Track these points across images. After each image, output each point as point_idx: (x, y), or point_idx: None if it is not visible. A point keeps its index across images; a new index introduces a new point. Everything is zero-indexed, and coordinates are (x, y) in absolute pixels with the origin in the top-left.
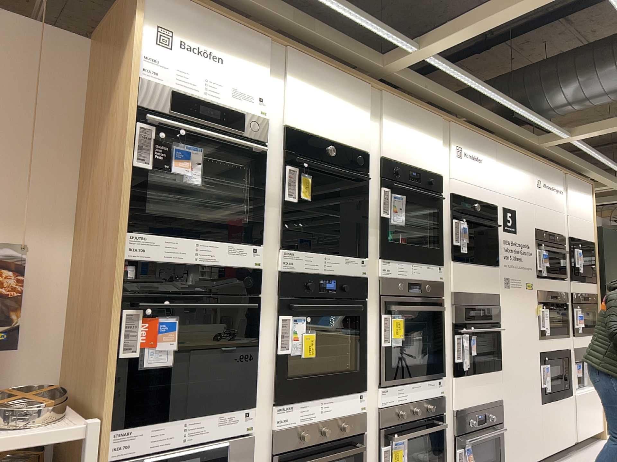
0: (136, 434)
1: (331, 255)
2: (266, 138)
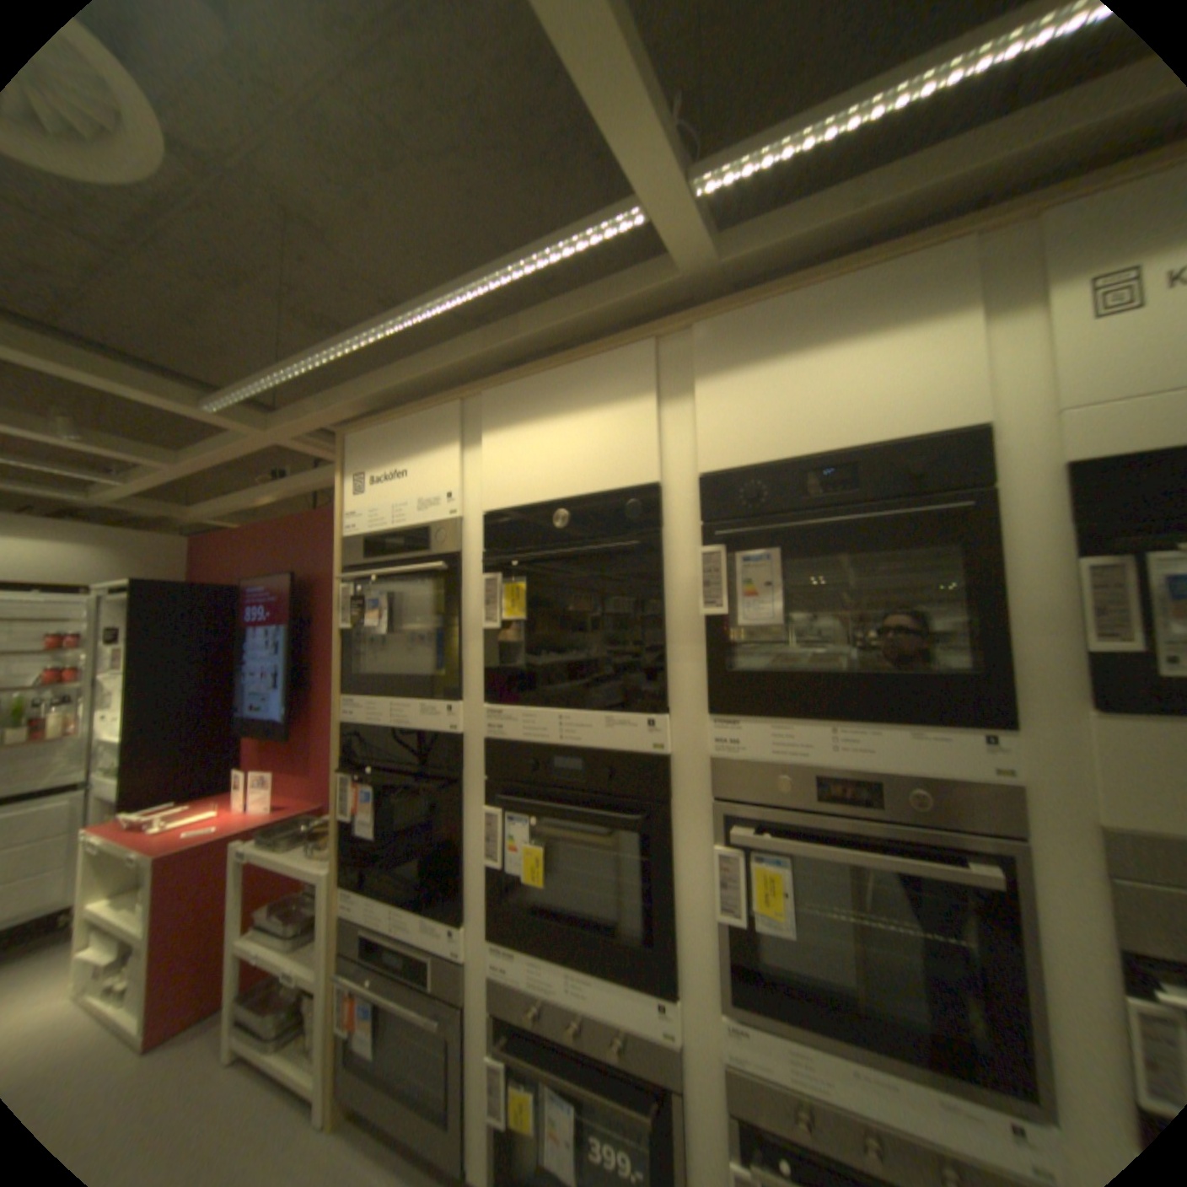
0: (348, 909)
1: (572, 714)
2: (452, 544)
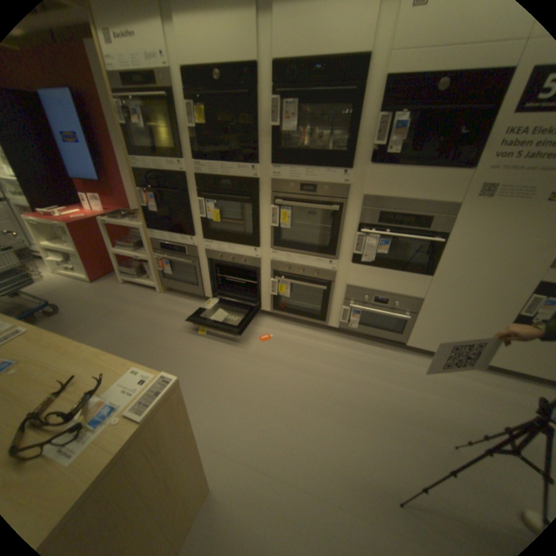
0: (152, 235)
1: (225, 165)
2: (167, 84)
